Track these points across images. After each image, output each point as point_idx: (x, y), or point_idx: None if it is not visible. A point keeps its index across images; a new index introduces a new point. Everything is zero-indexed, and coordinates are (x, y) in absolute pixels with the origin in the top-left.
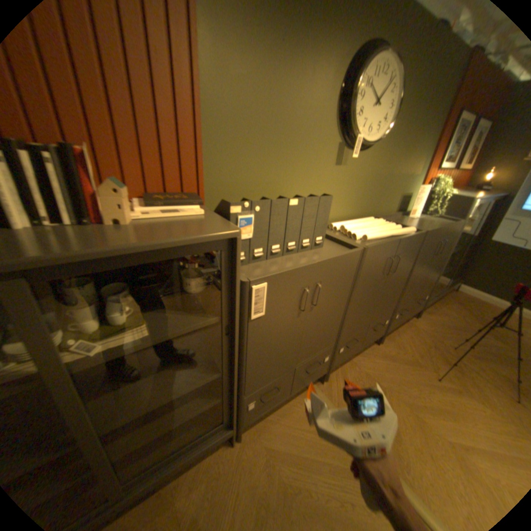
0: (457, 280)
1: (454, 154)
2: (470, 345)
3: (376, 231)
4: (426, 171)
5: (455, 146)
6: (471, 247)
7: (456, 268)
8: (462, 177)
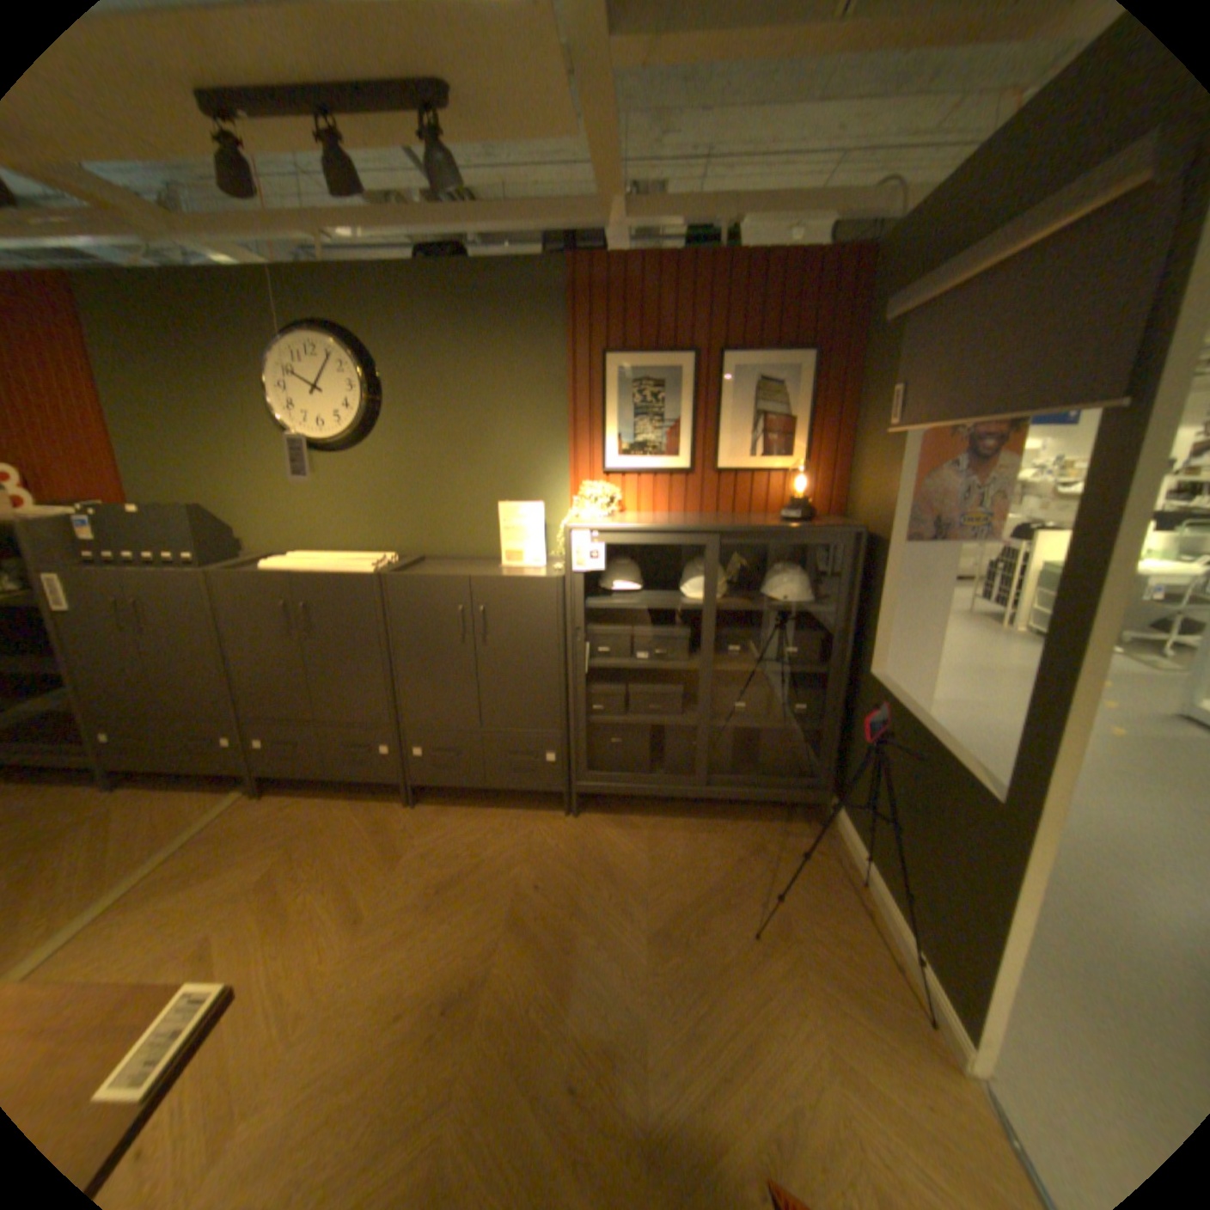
0: (782, 780)
1: (653, 439)
2: (557, 903)
3: (304, 564)
4: (567, 478)
5: (639, 422)
6: (839, 691)
7: (700, 724)
8: (772, 490)
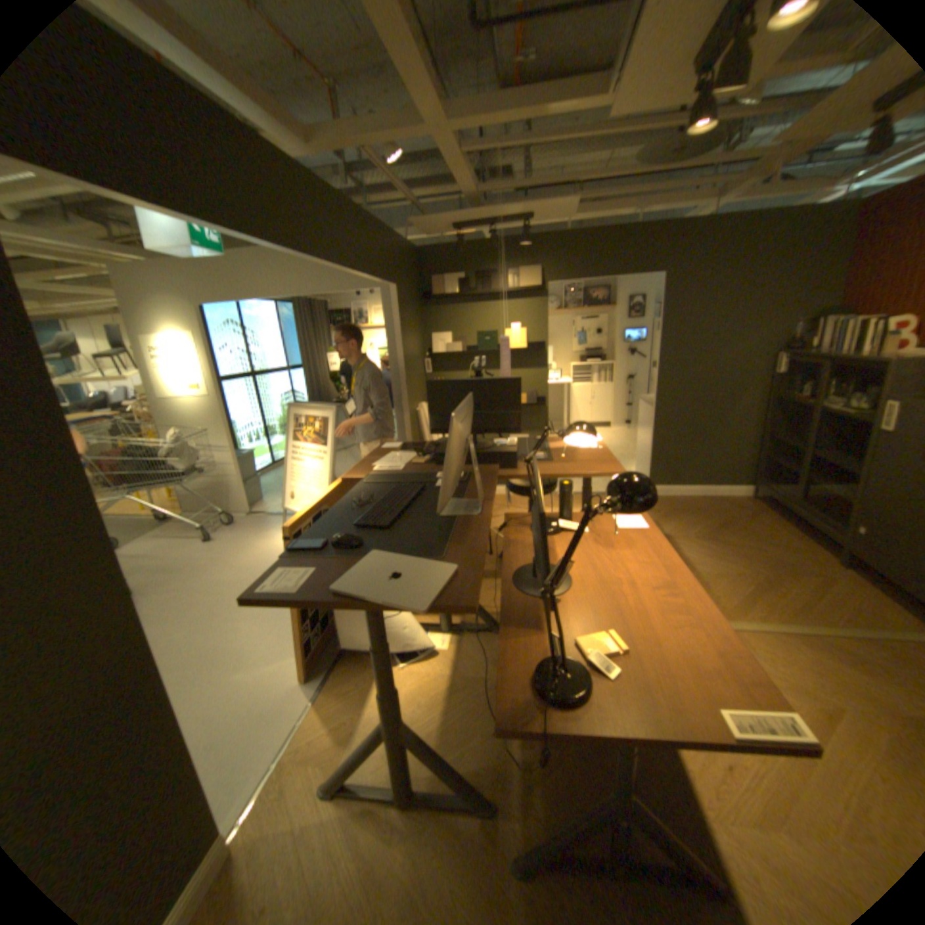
0: None
1: None
2: None
3: None
4: None
5: None
6: None
7: None
8: None
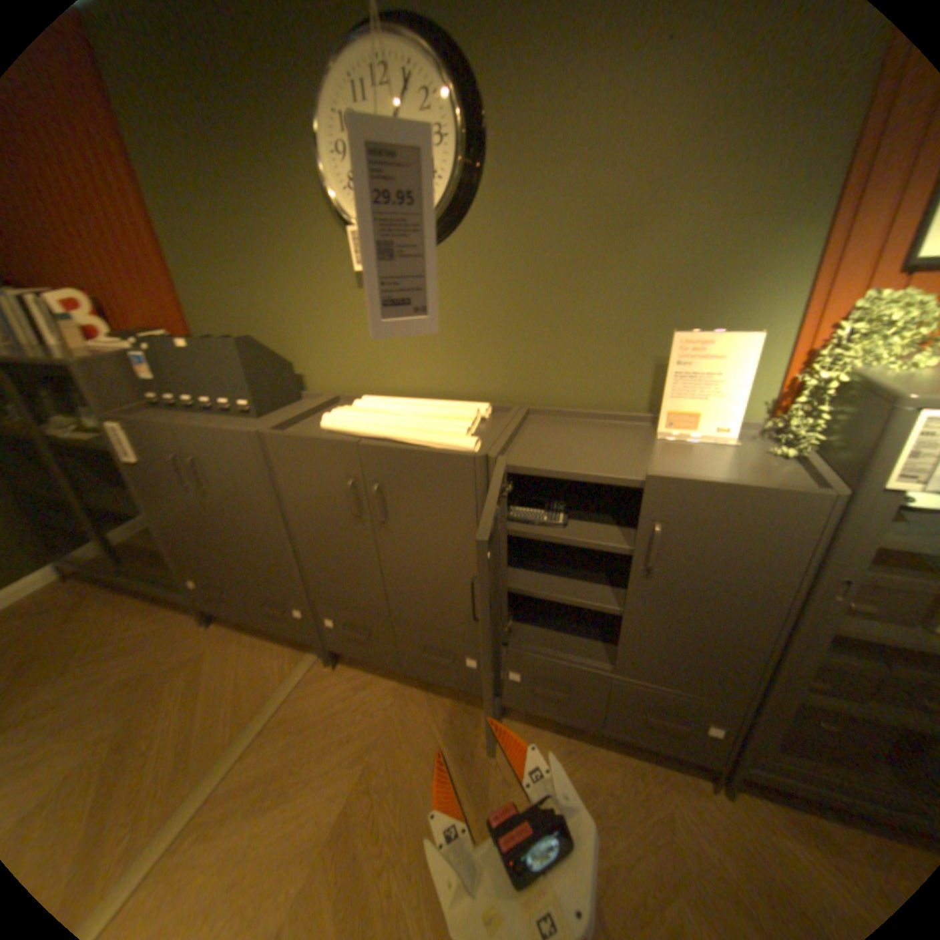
0: None
1: None
2: None
3: (373, 422)
4: (806, 280)
5: None
6: None
7: None
8: None
